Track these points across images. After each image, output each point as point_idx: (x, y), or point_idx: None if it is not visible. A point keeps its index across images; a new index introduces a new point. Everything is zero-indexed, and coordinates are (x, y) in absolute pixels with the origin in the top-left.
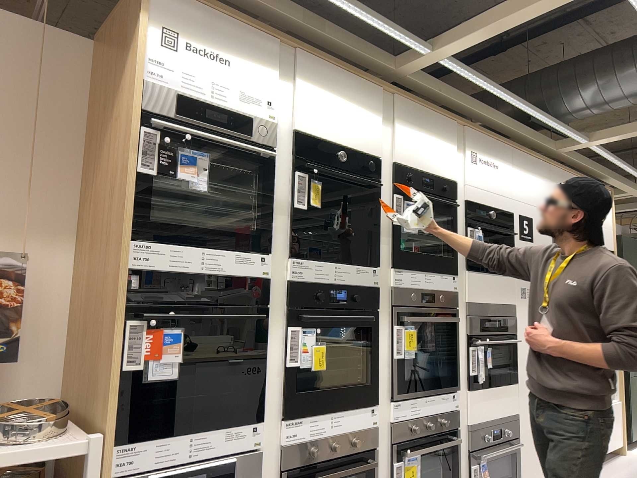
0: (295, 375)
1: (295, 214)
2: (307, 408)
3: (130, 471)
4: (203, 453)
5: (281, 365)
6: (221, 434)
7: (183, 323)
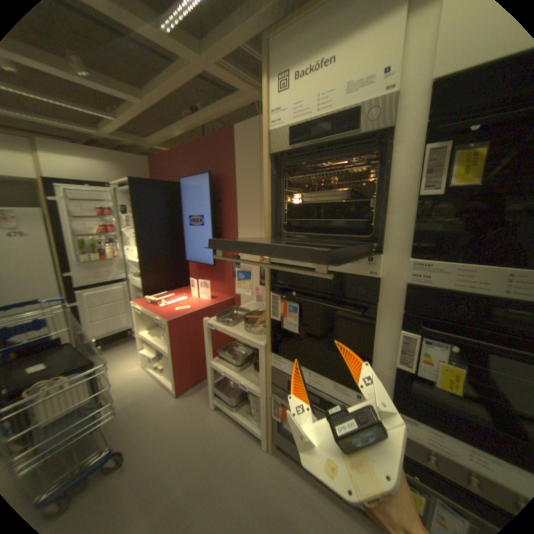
0: (411, 382)
1: (423, 200)
2: (425, 422)
3: (280, 370)
4: (318, 388)
5: (392, 364)
6: (326, 385)
7: (295, 302)
